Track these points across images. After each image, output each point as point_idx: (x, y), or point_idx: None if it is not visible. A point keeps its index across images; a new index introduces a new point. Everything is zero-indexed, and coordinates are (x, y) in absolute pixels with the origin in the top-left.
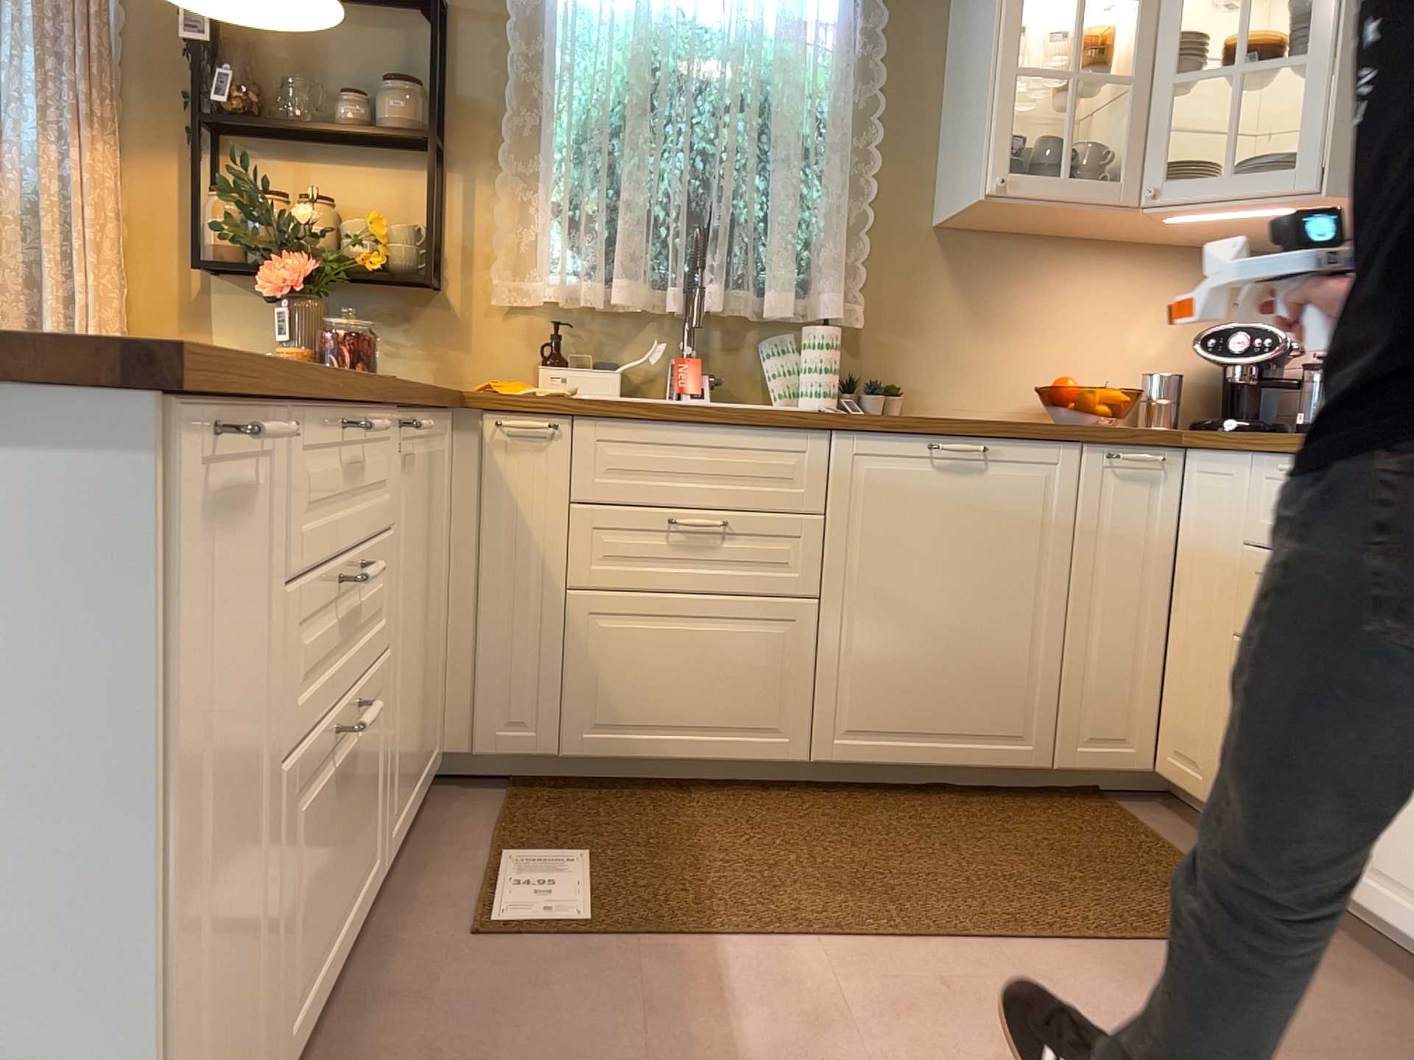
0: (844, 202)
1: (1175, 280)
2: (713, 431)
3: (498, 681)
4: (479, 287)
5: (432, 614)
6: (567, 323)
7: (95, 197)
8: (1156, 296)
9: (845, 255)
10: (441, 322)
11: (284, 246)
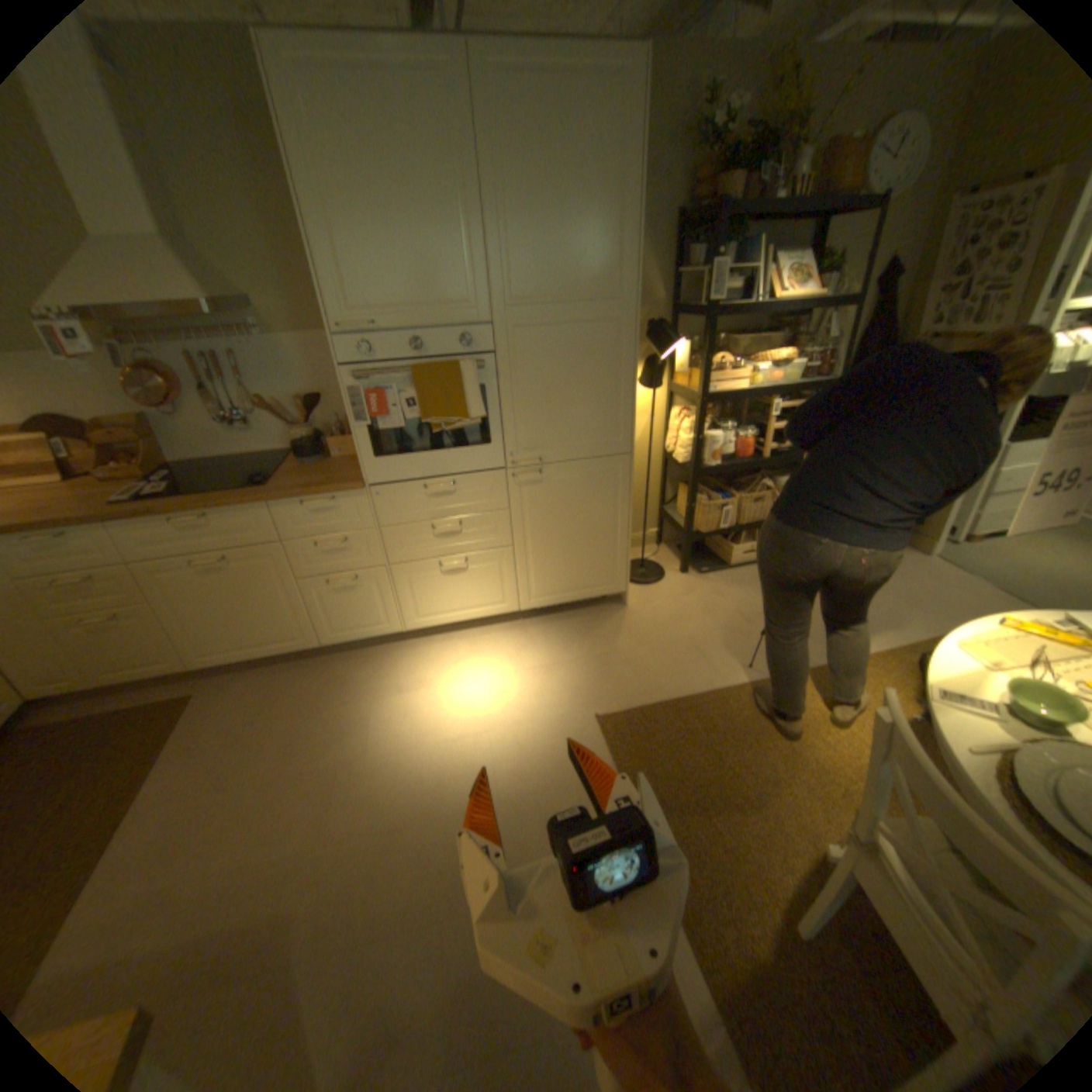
0: None
1: None
2: None
3: None
4: None
5: None
6: None
7: None
8: None
9: None
10: None
11: None
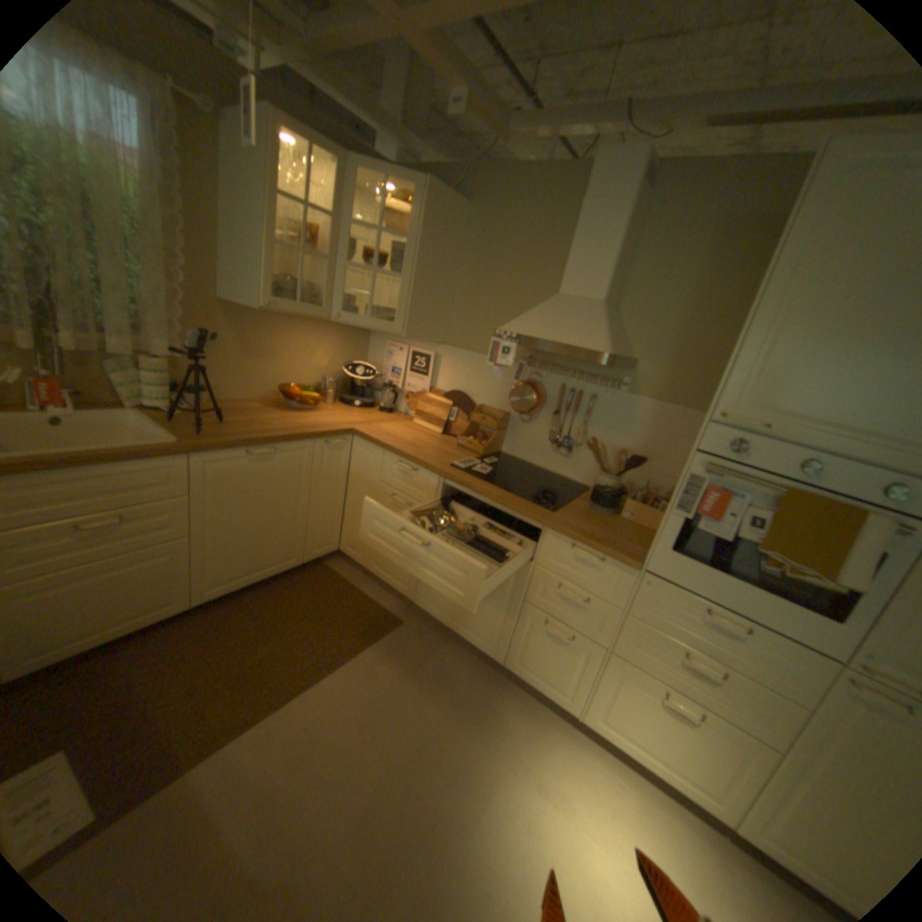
0: (156, 281)
1: (331, 336)
2: (102, 471)
3: None
4: None
5: None
6: None
7: None
8: (323, 343)
9: (160, 314)
10: None
11: None
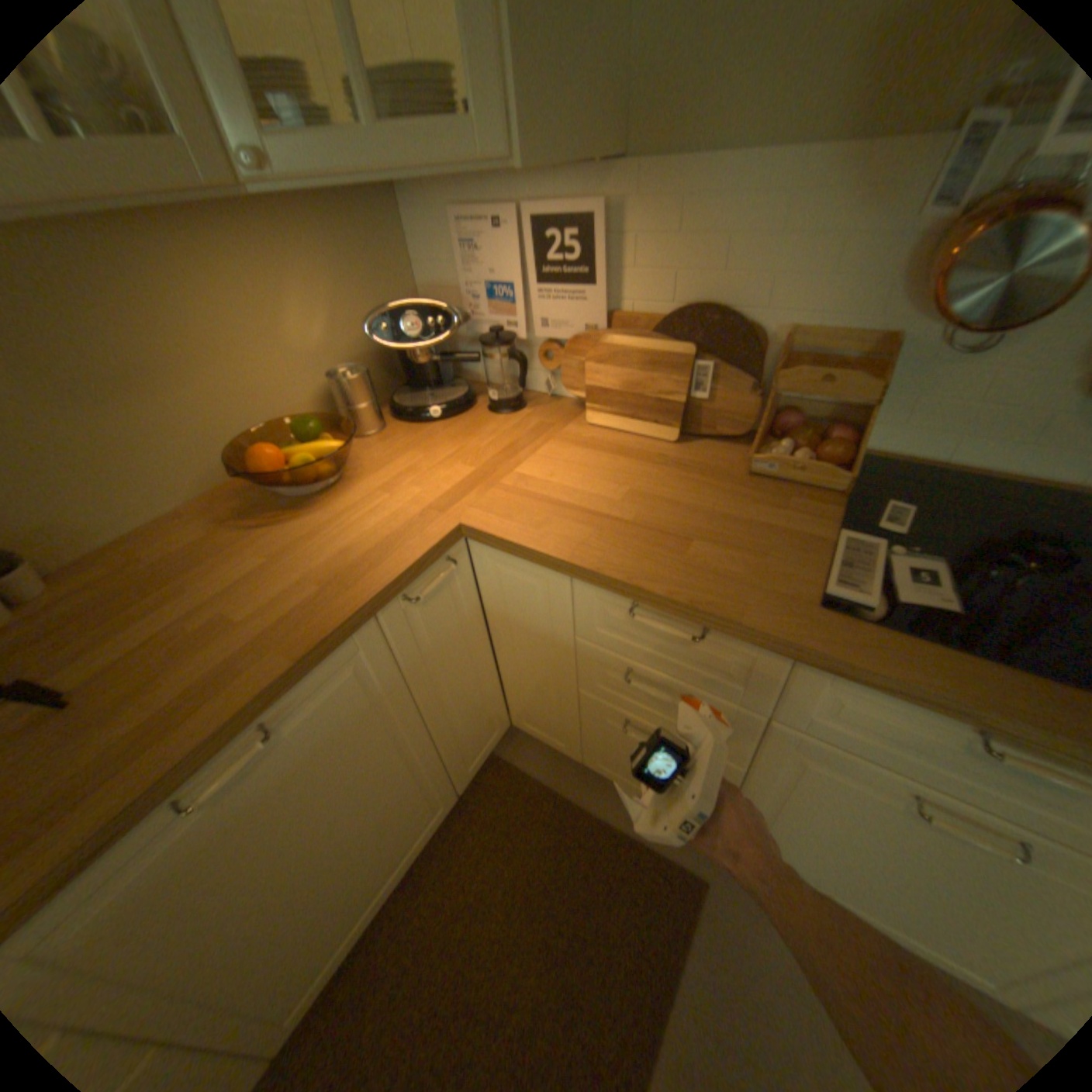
0: None
1: (299, 243)
2: None
3: None
4: None
5: None
6: None
7: None
8: (289, 271)
9: None
10: None
11: None
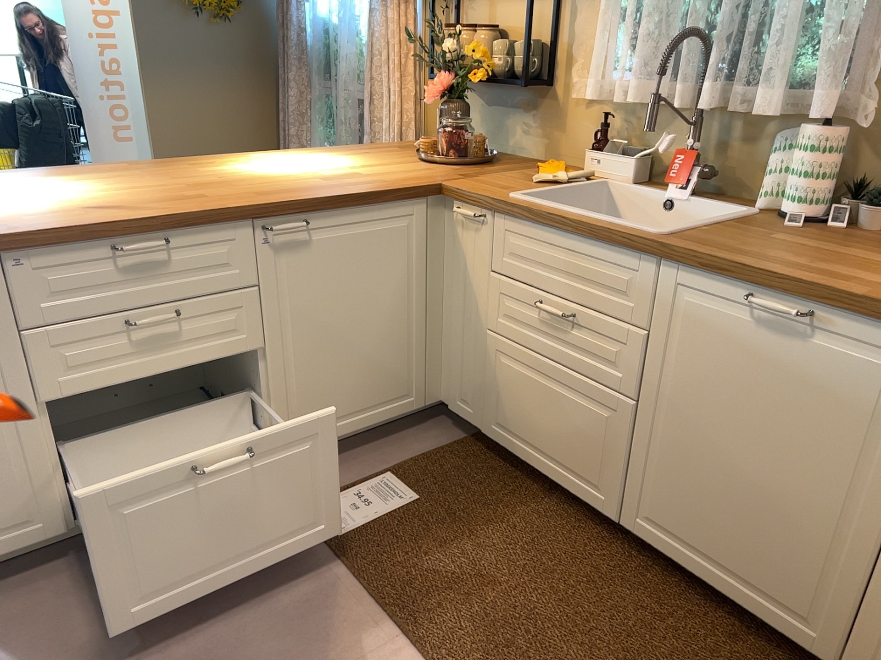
0: None
1: None
2: (571, 239)
3: (458, 371)
4: (571, 85)
5: (385, 324)
6: (611, 116)
7: (395, 38)
8: None
9: (879, 43)
10: (549, 111)
11: (443, 67)
